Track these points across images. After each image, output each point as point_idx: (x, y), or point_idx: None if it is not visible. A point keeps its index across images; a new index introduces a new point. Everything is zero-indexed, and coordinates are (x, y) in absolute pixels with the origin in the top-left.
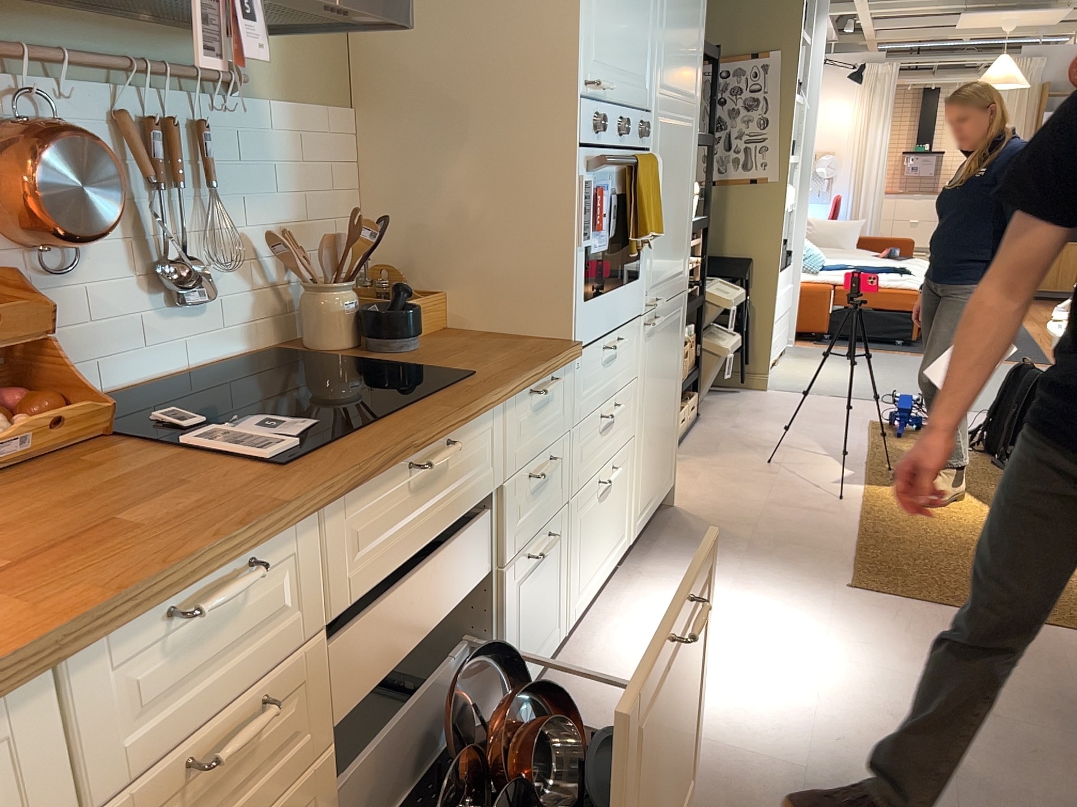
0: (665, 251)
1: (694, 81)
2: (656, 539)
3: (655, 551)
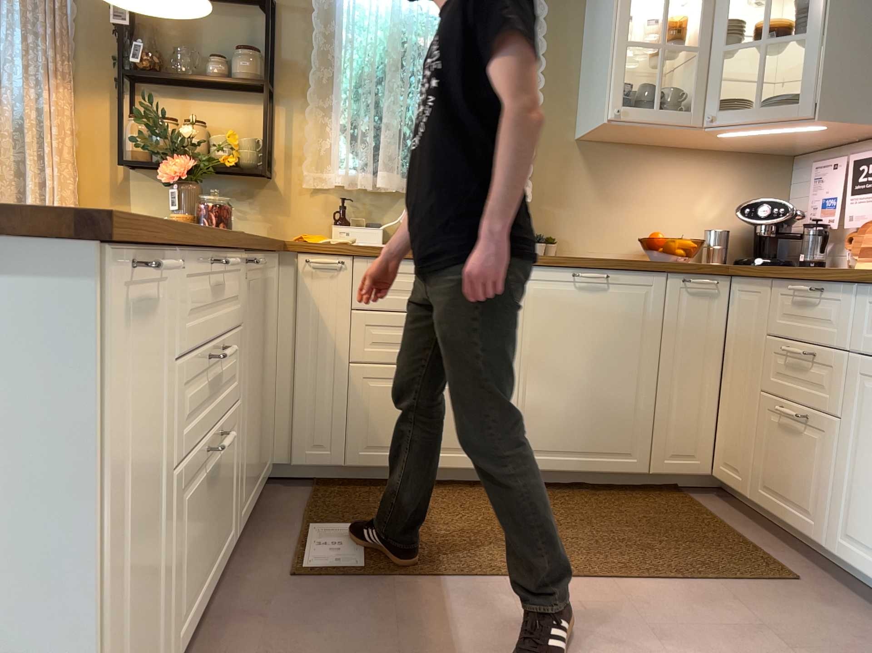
0: None
1: None
2: None
3: None
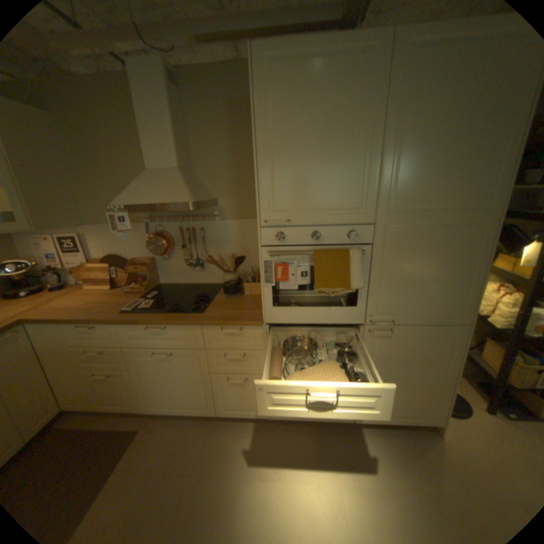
0: (407, 297)
1: (482, 192)
2: (395, 438)
3: (382, 440)
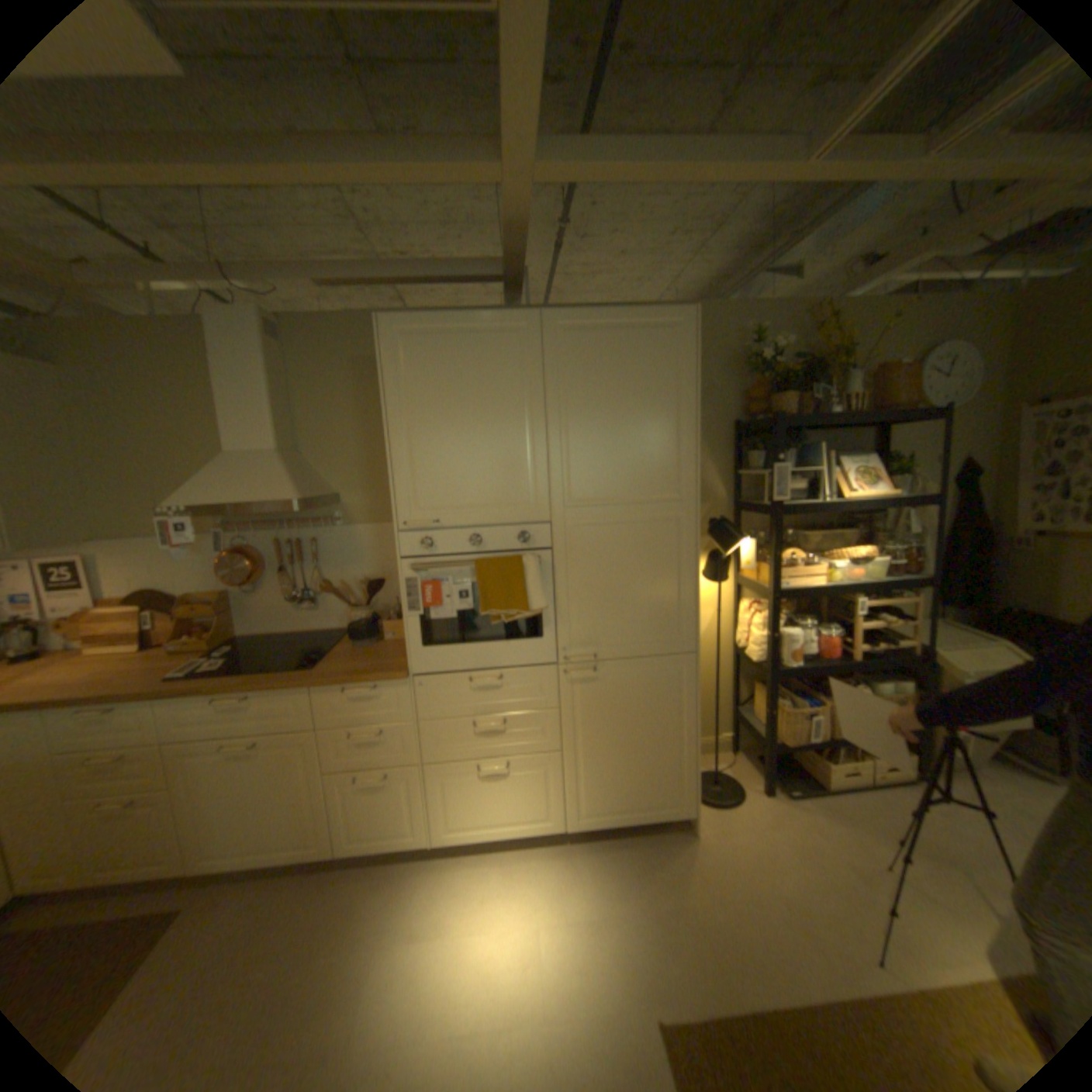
0: (606, 620)
1: (667, 482)
2: (629, 850)
3: (609, 856)
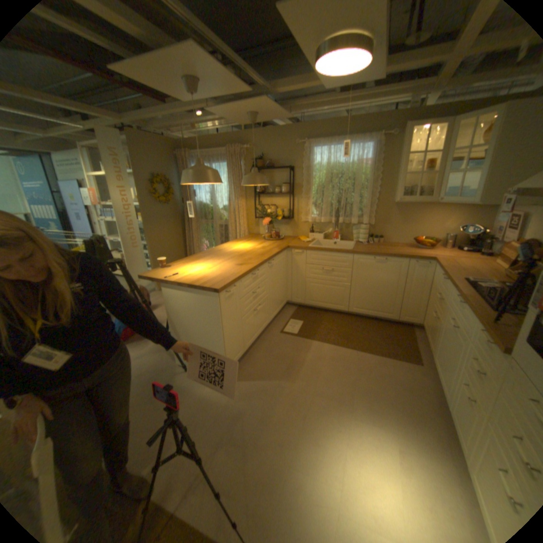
0: None
1: None
2: None
3: None
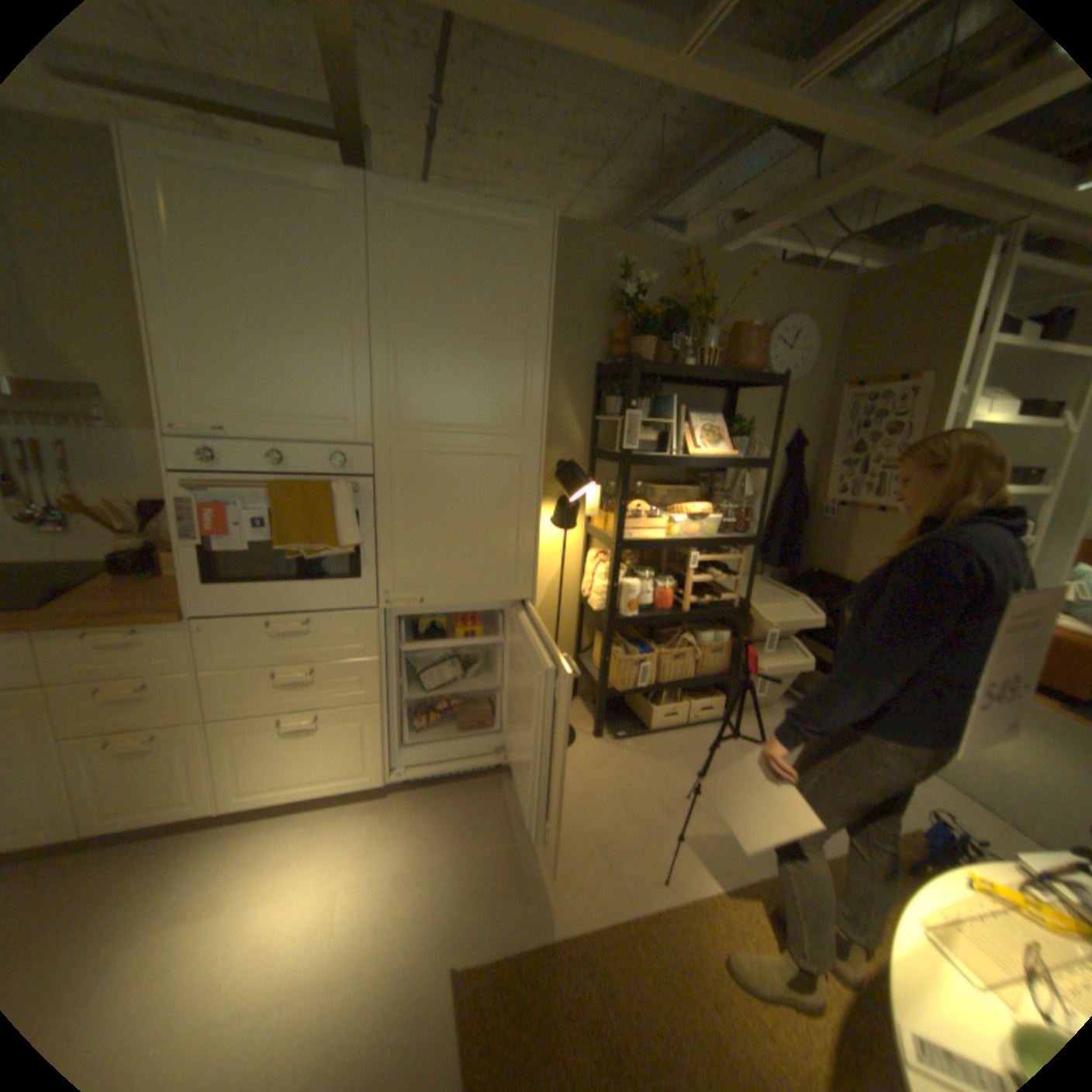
0: (436, 561)
1: (511, 414)
2: (452, 797)
3: (430, 805)
